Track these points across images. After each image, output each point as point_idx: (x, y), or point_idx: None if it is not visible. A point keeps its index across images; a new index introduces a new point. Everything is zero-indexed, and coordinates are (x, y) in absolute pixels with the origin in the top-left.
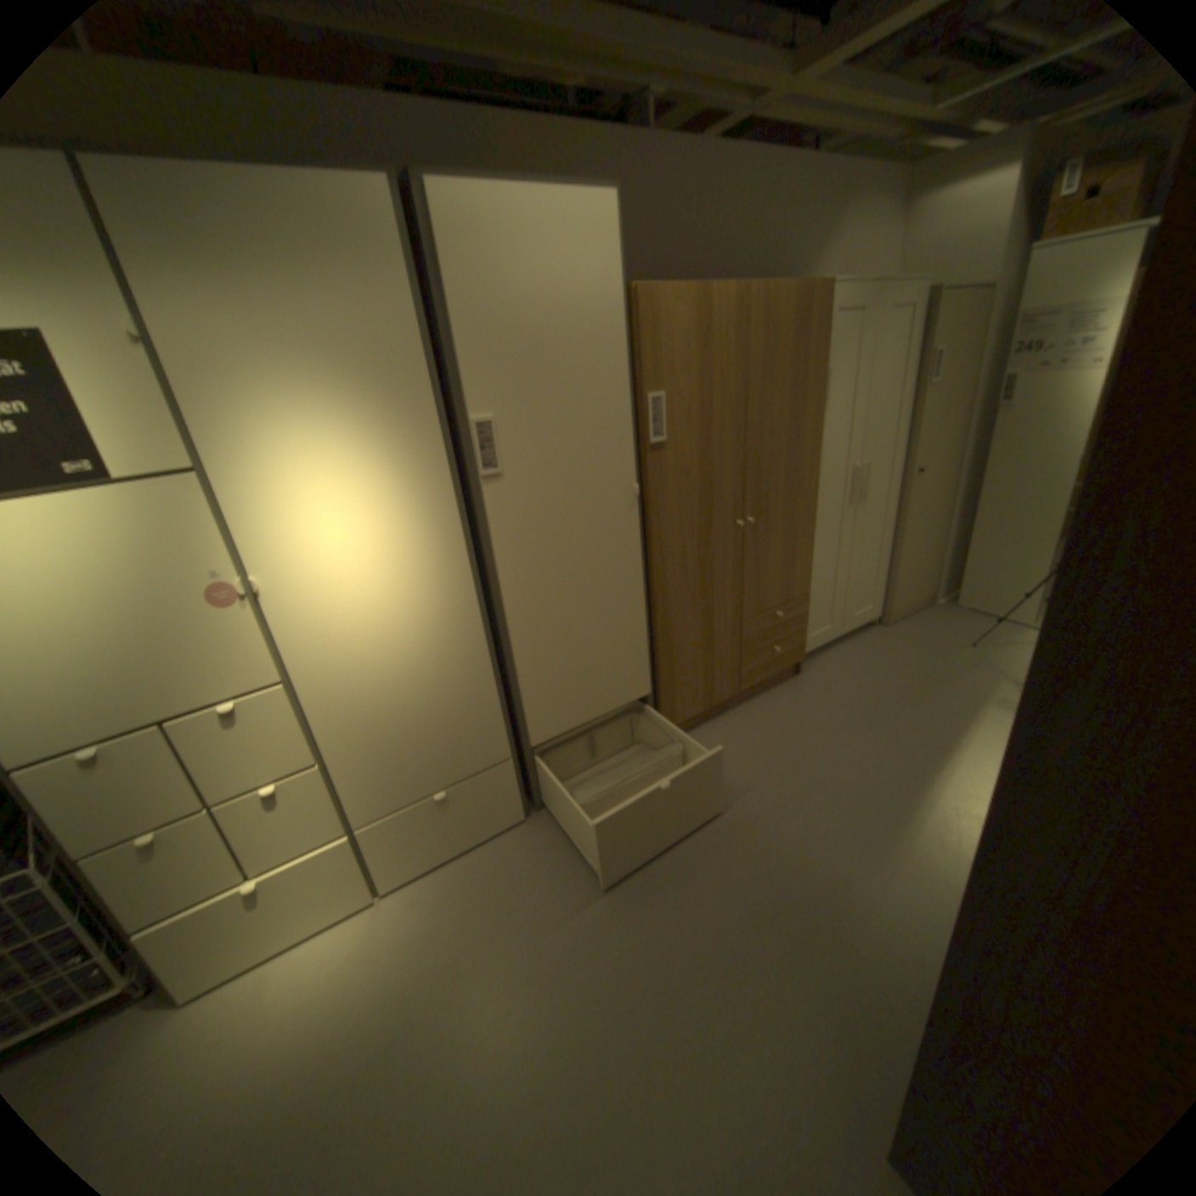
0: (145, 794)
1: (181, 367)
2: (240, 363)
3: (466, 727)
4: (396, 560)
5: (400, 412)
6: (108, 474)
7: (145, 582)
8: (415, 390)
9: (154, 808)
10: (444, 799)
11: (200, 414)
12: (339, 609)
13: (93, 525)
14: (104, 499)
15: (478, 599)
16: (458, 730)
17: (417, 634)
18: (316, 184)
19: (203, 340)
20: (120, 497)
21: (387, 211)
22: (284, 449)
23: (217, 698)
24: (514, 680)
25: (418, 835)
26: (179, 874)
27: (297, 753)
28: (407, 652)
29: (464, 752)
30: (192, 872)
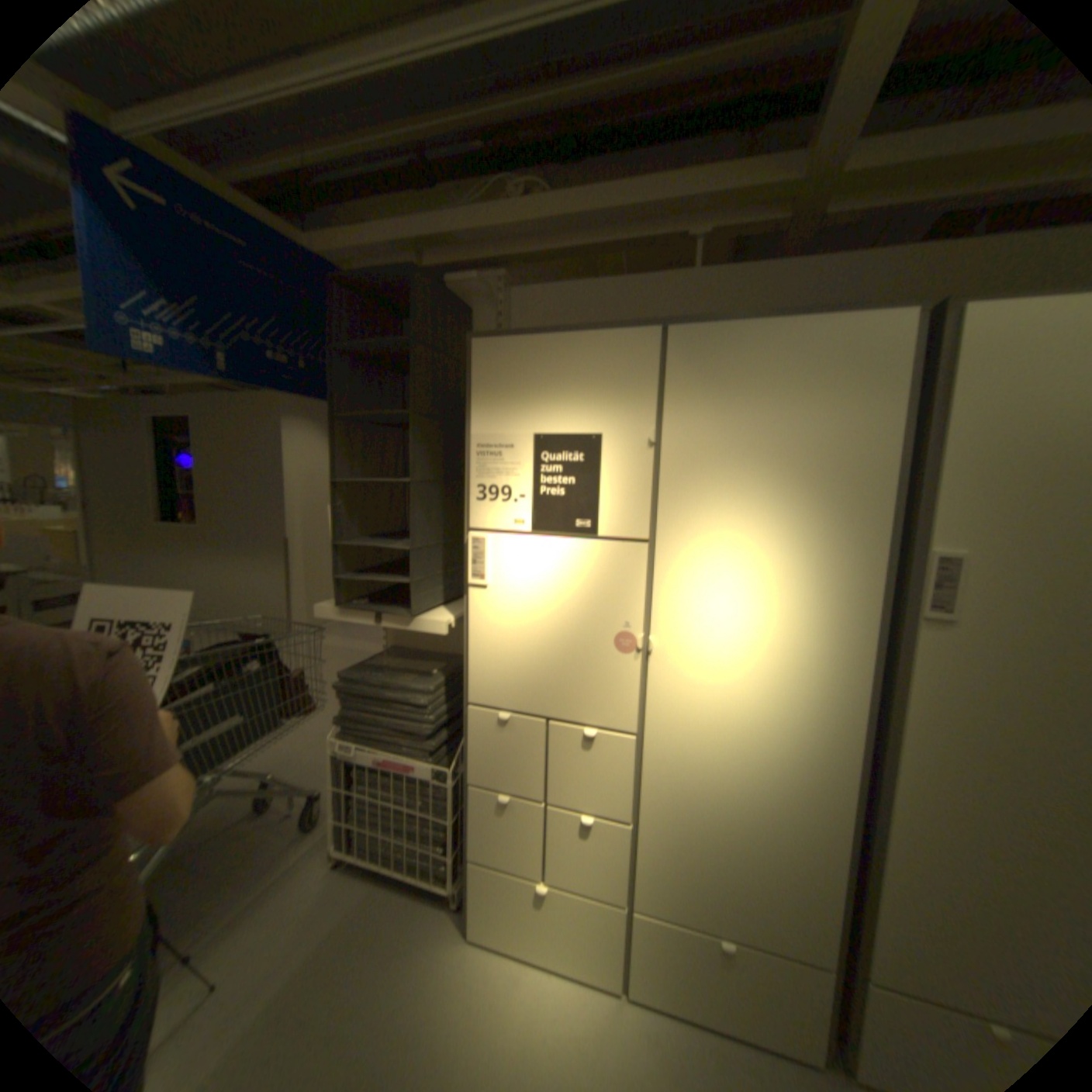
0: (518, 765)
1: (671, 465)
2: (713, 466)
3: (791, 892)
4: (783, 671)
5: (845, 528)
6: (595, 532)
7: (583, 612)
8: (872, 509)
9: (518, 779)
10: (732, 955)
11: (668, 501)
12: (708, 695)
13: (573, 563)
14: (586, 548)
15: (865, 753)
16: (780, 890)
17: (774, 756)
18: (839, 323)
19: (694, 447)
20: (595, 549)
21: (907, 339)
22: (720, 539)
23: (588, 721)
24: (879, 879)
25: (689, 970)
26: (509, 841)
27: (621, 803)
28: (757, 770)
29: (777, 920)
30: (516, 846)
